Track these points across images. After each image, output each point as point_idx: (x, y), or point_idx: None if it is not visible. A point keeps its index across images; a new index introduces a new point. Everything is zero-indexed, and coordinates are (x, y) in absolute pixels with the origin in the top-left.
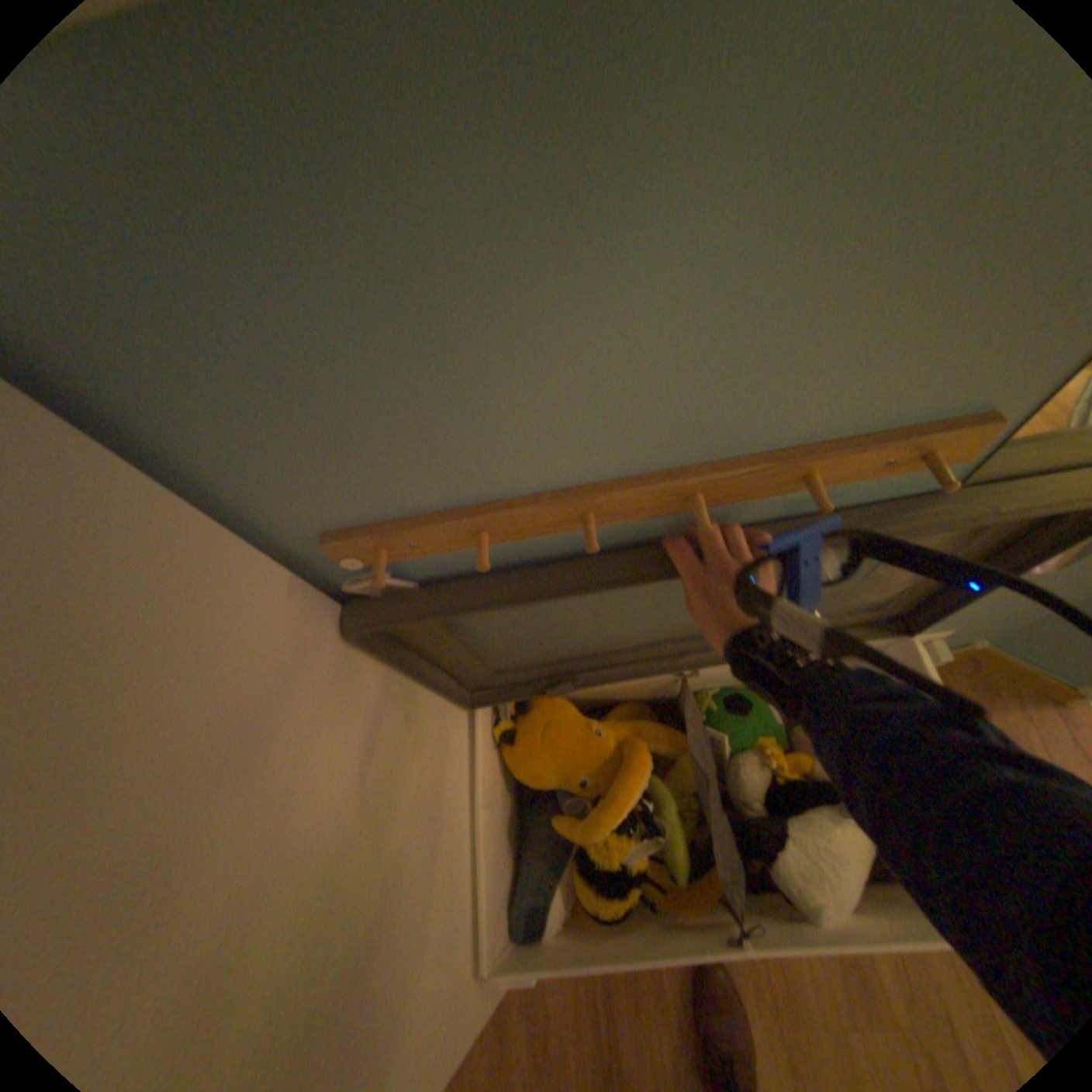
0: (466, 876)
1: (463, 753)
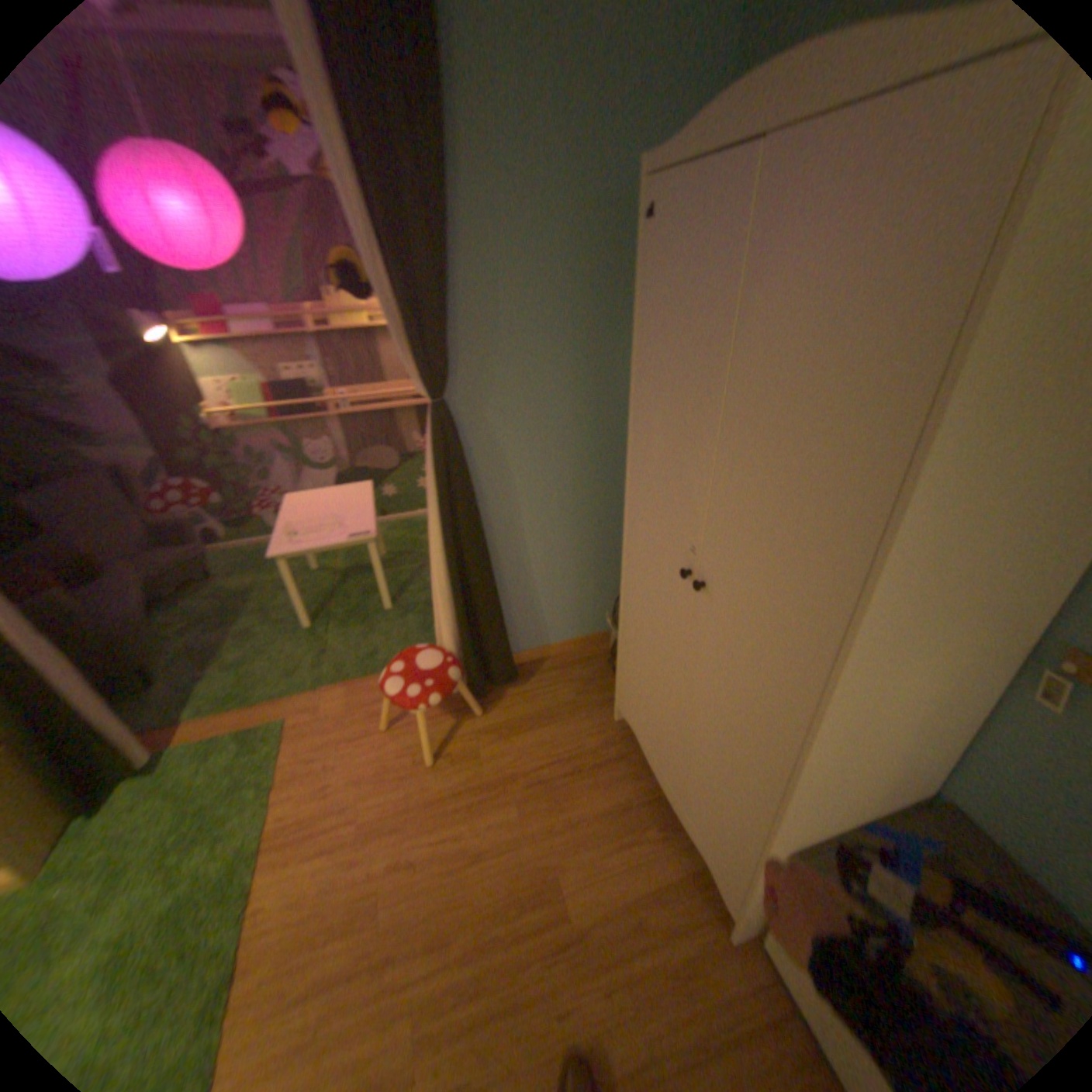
0: (843, 837)
1: (903, 812)
